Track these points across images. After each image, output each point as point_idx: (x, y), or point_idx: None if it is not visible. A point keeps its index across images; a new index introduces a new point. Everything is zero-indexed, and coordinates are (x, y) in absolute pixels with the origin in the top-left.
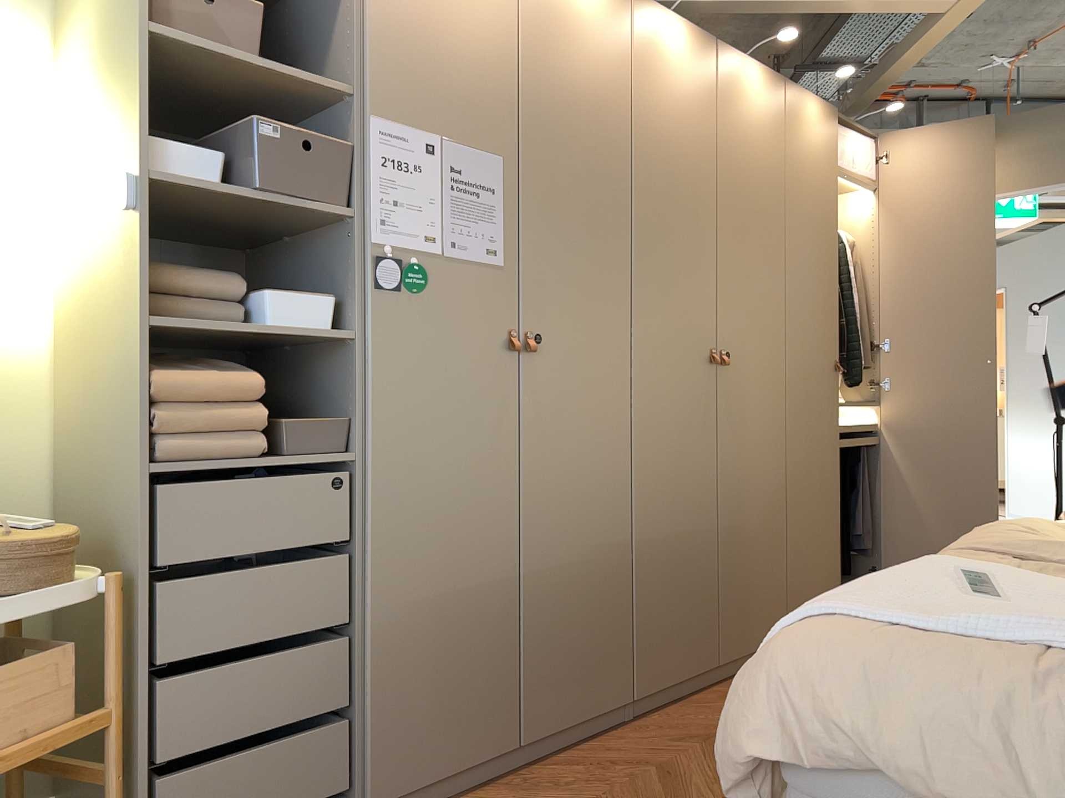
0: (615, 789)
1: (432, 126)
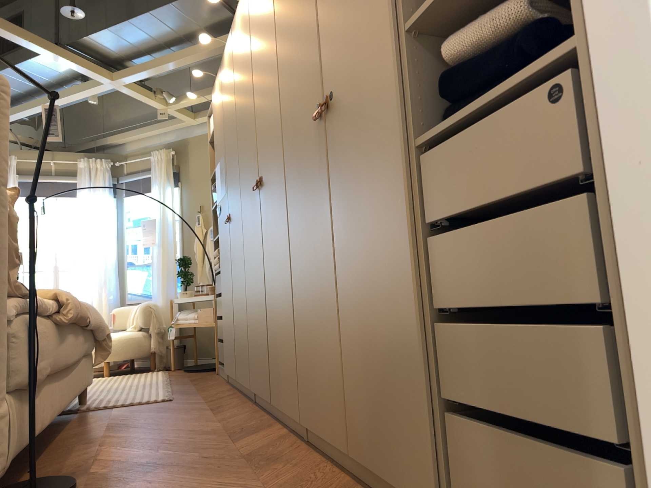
0: (206, 393)
1: (222, 162)
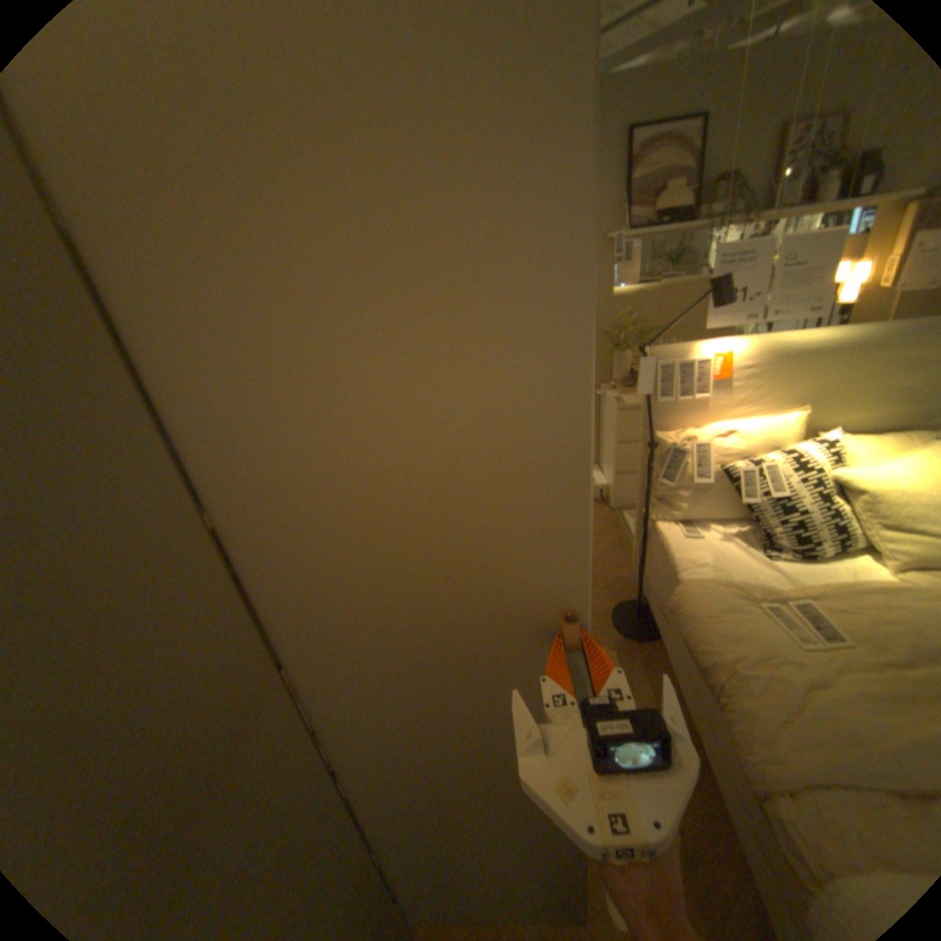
0: None
1: None
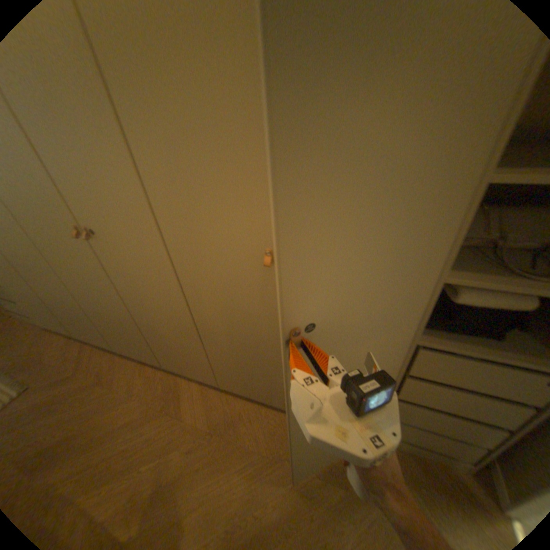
0: (57, 370)
1: None
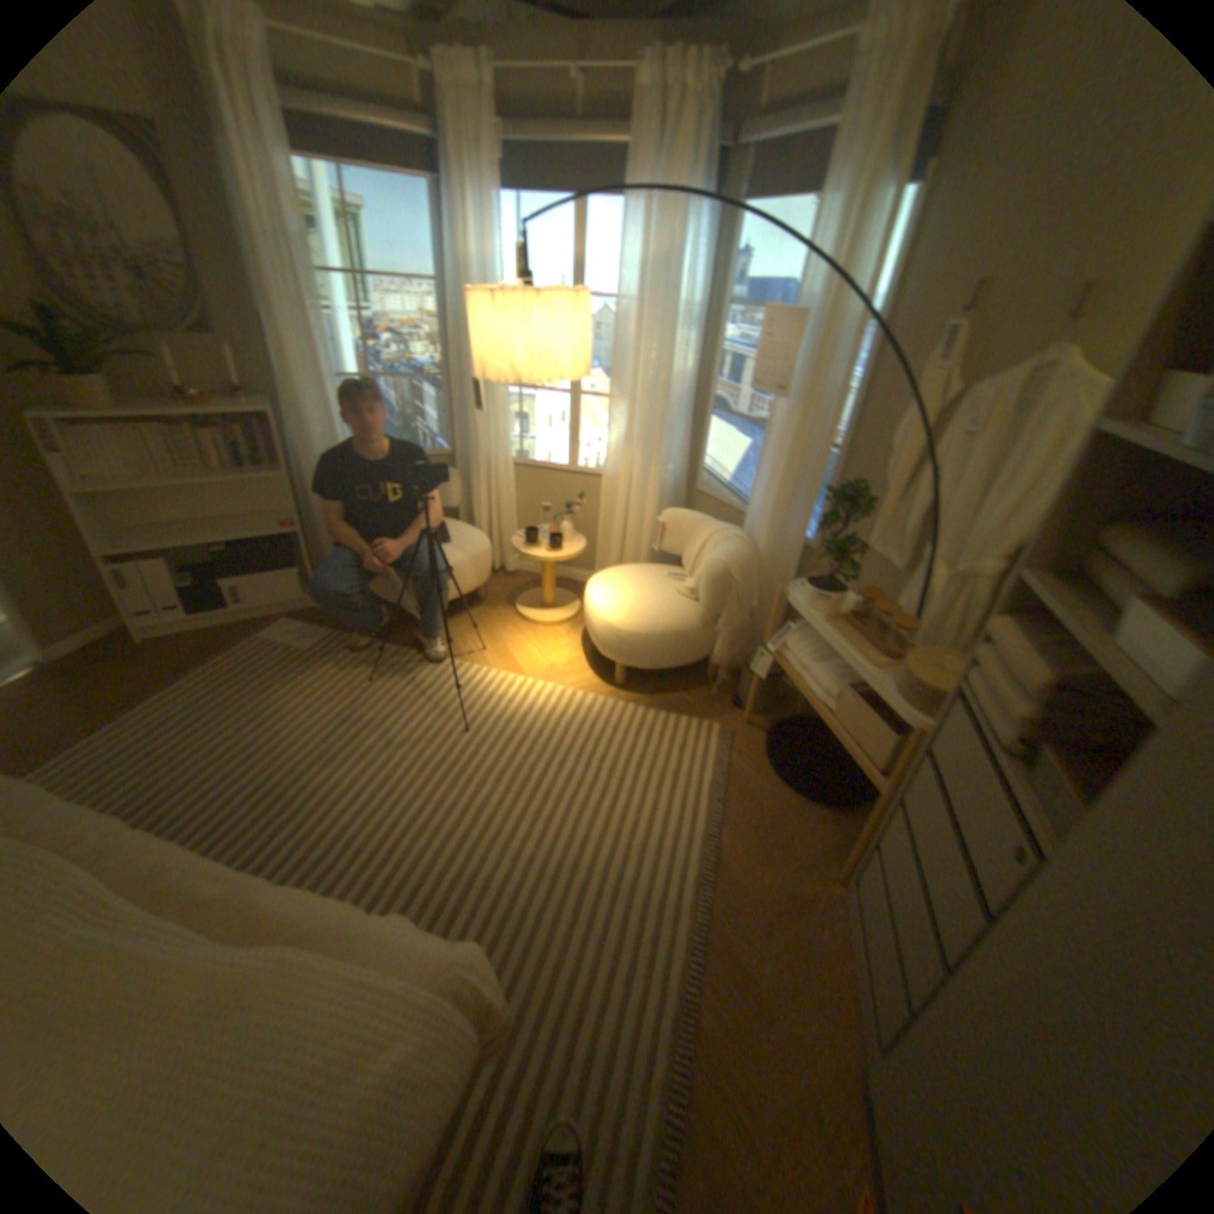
0: None
1: None
